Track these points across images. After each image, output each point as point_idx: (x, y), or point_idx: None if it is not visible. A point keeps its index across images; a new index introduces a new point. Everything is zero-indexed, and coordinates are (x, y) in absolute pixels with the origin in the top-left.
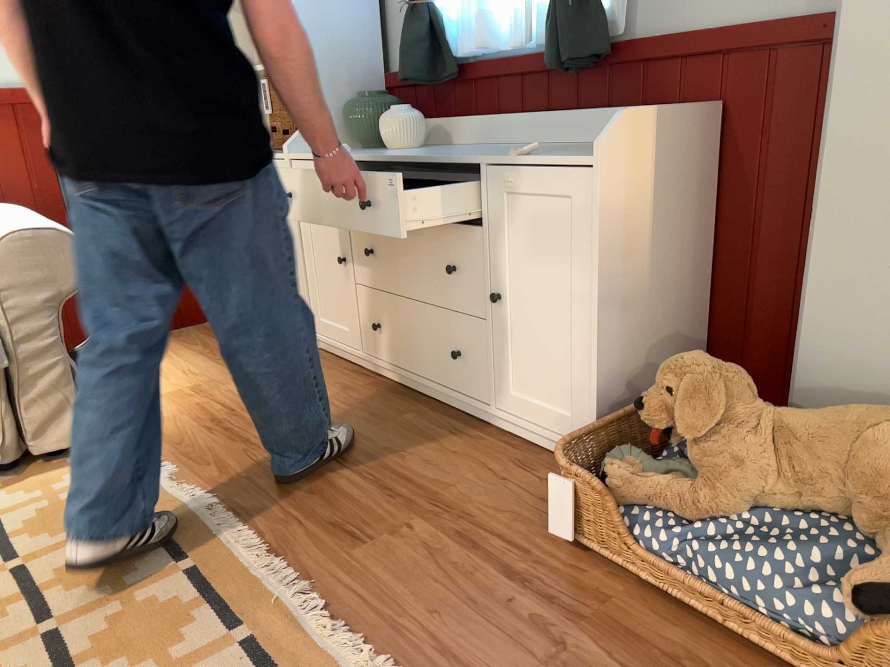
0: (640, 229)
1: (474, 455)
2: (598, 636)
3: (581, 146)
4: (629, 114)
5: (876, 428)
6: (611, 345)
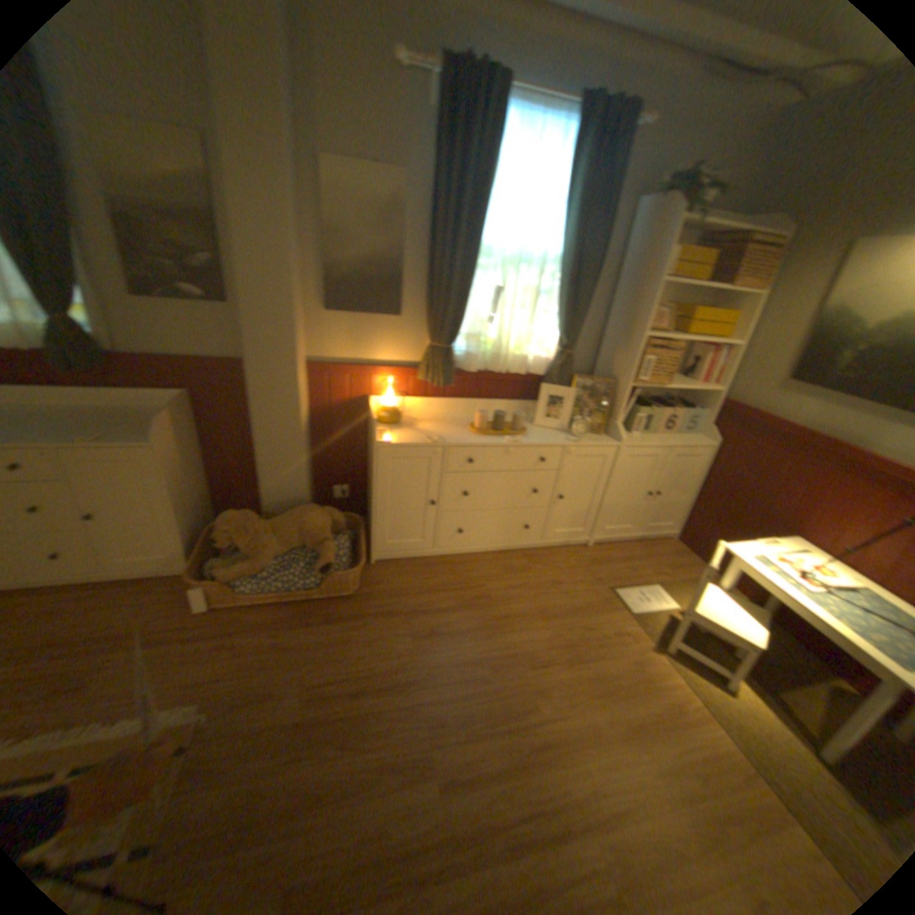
0: (178, 463)
1: (108, 604)
2: (243, 636)
3: (101, 411)
4: (162, 417)
5: (304, 518)
6: (182, 519)
